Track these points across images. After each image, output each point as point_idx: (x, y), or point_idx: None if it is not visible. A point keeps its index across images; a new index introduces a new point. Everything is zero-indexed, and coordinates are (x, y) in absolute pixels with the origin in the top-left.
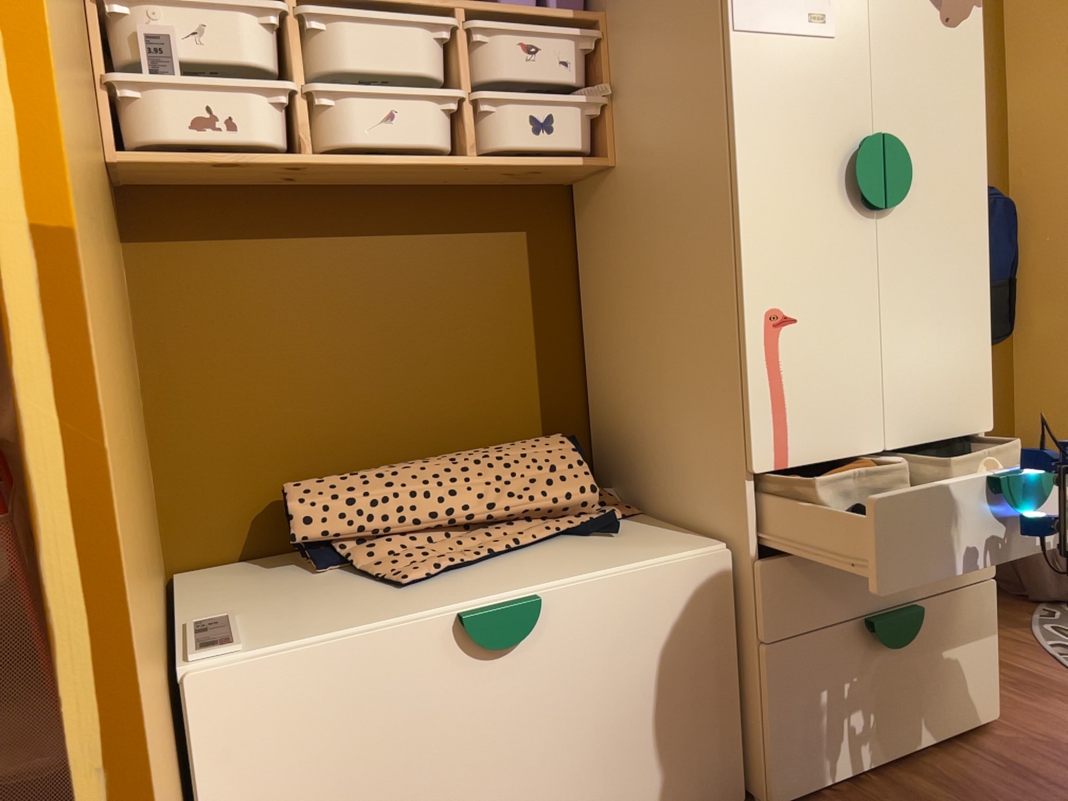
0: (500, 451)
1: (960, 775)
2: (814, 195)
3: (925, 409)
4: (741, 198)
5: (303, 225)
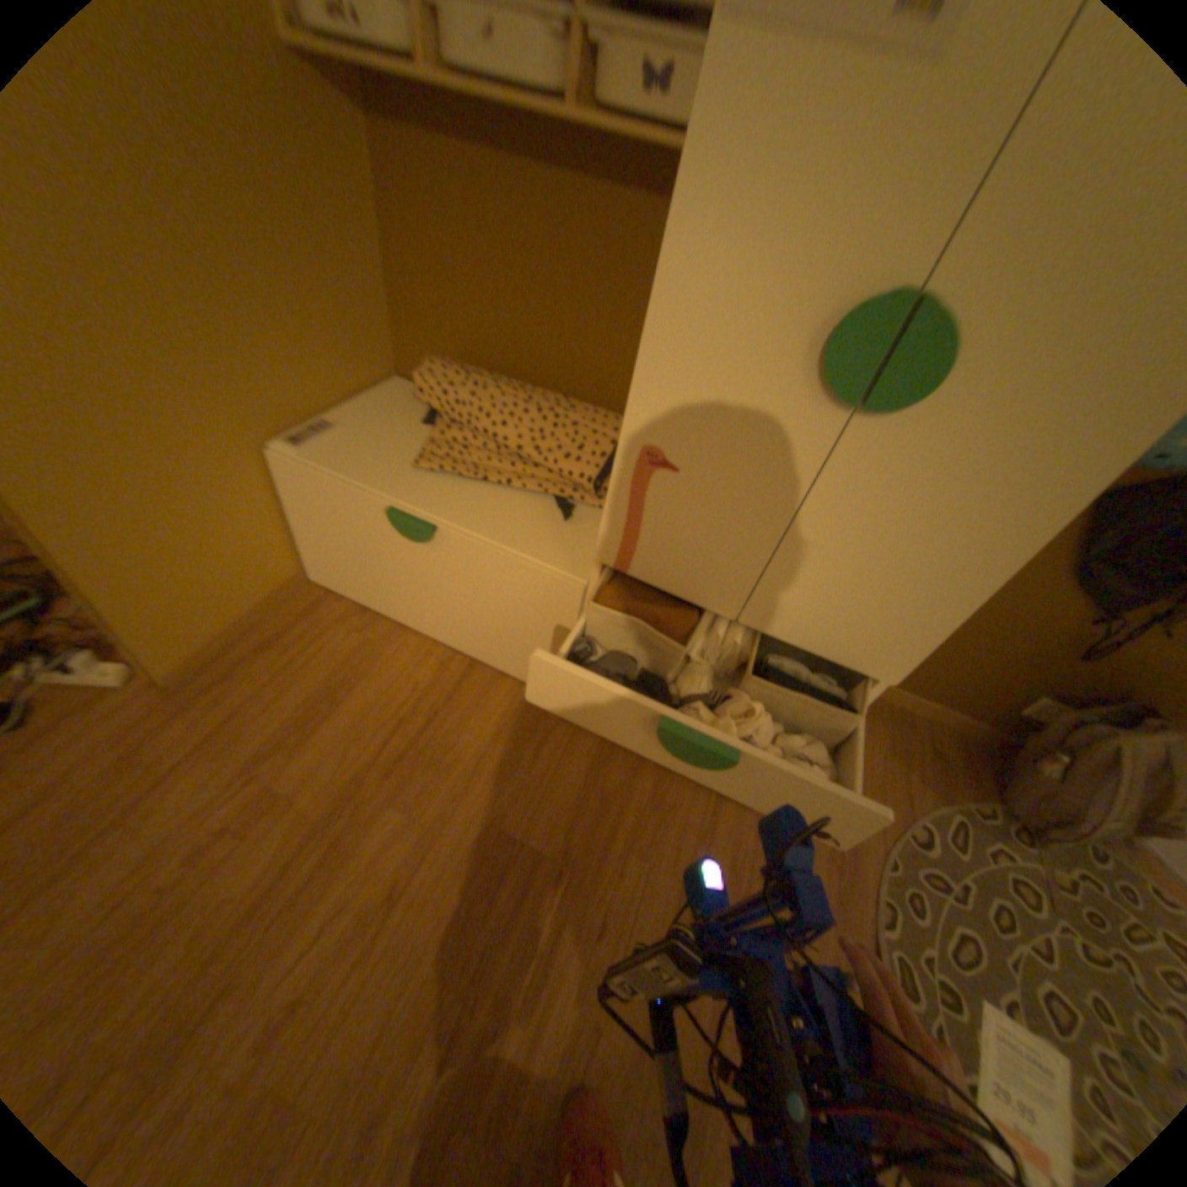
0: (568, 411)
1: (674, 801)
2: (758, 343)
3: (806, 620)
4: (654, 307)
5: (484, 137)
